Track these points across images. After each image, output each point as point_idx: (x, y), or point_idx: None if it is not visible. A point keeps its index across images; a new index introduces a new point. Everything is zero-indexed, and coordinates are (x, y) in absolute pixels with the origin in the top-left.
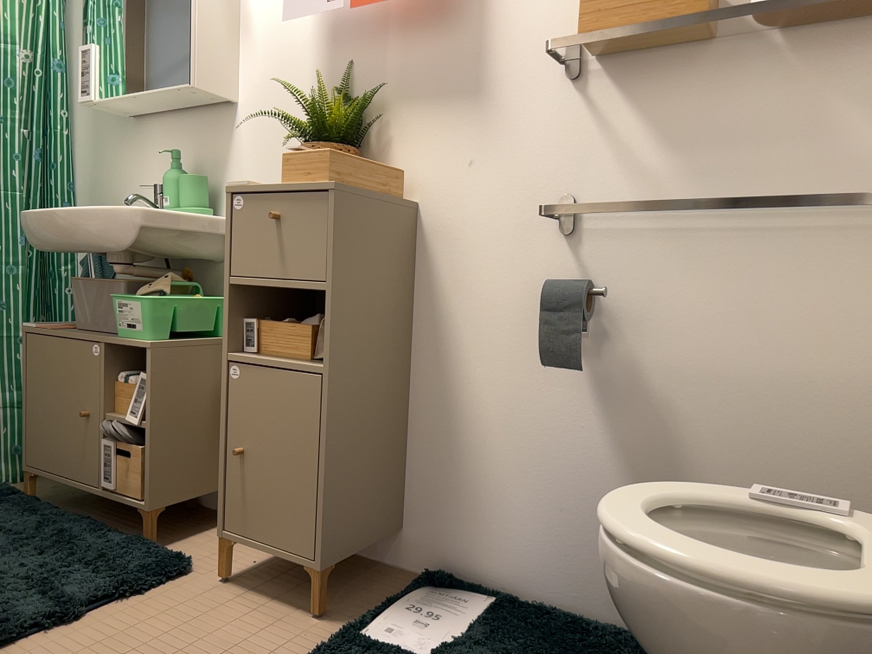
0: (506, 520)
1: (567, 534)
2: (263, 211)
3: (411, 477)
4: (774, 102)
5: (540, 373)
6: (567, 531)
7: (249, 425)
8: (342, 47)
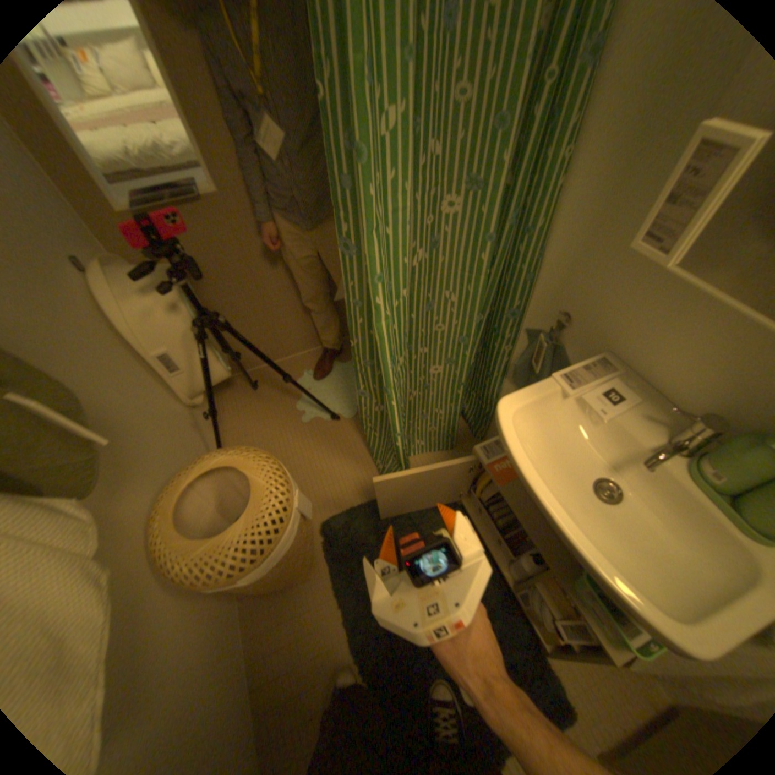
0: None
1: None
2: None
3: None
4: None
5: None
6: None
7: None
8: None
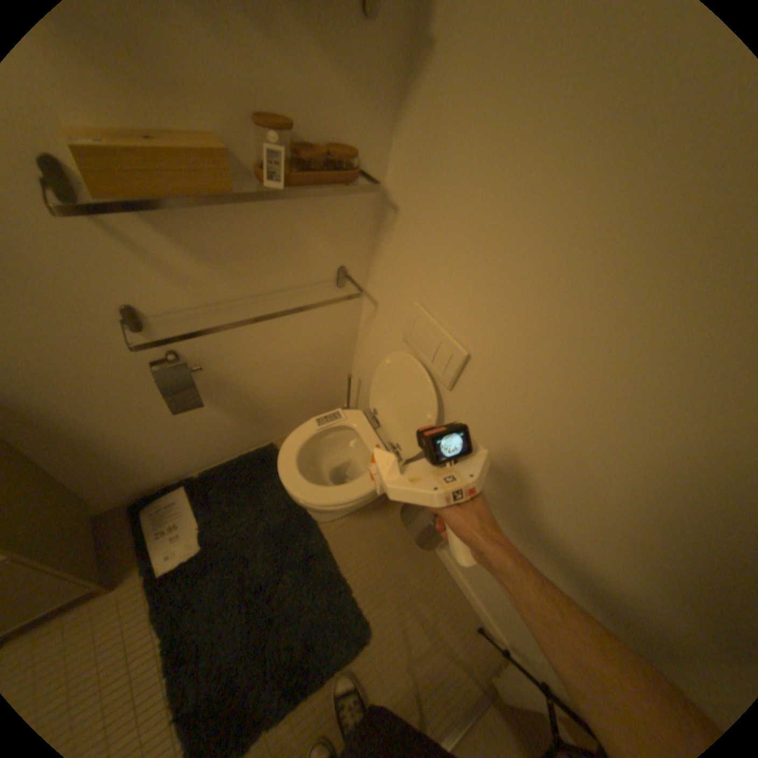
0: (165, 460)
1: (204, 445)
2: None
3: (76, 486)
4: (271, 227)
5: (155, 403)
6: (204, 444)
7: None
8: None
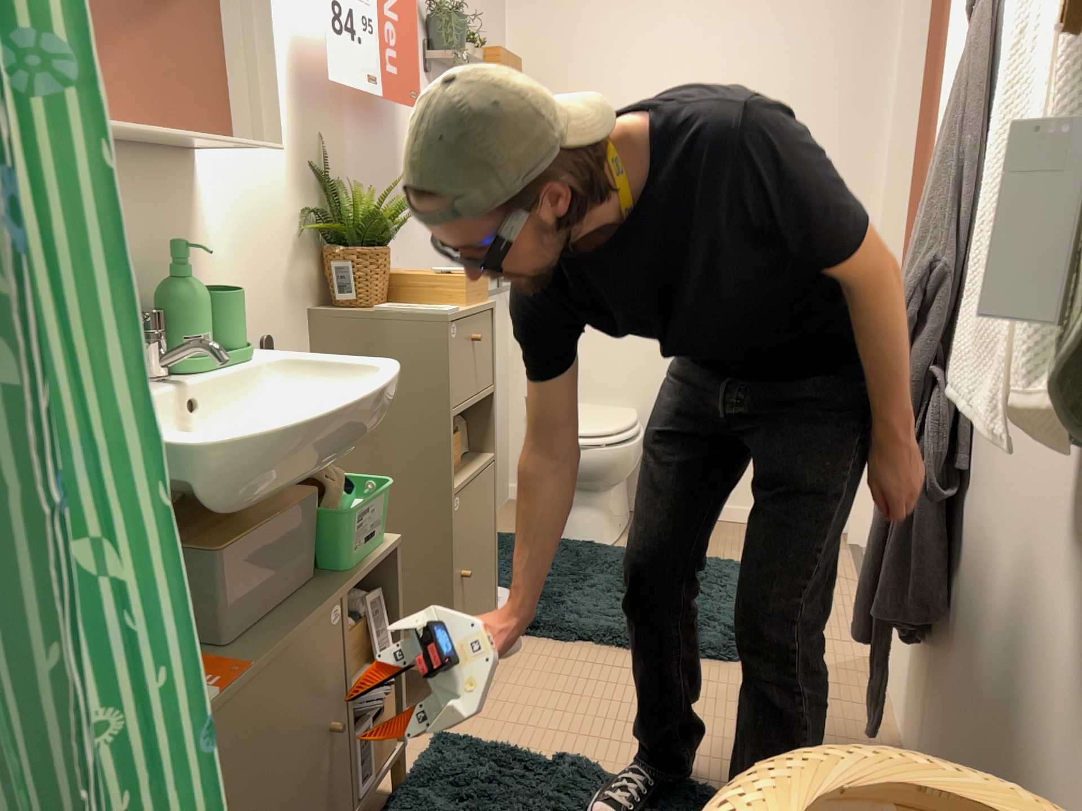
0: None
1: None
2: (468, 335)
3: None
4: None
5: None
6: None
7: (468, 542)
8: (317, 120)
